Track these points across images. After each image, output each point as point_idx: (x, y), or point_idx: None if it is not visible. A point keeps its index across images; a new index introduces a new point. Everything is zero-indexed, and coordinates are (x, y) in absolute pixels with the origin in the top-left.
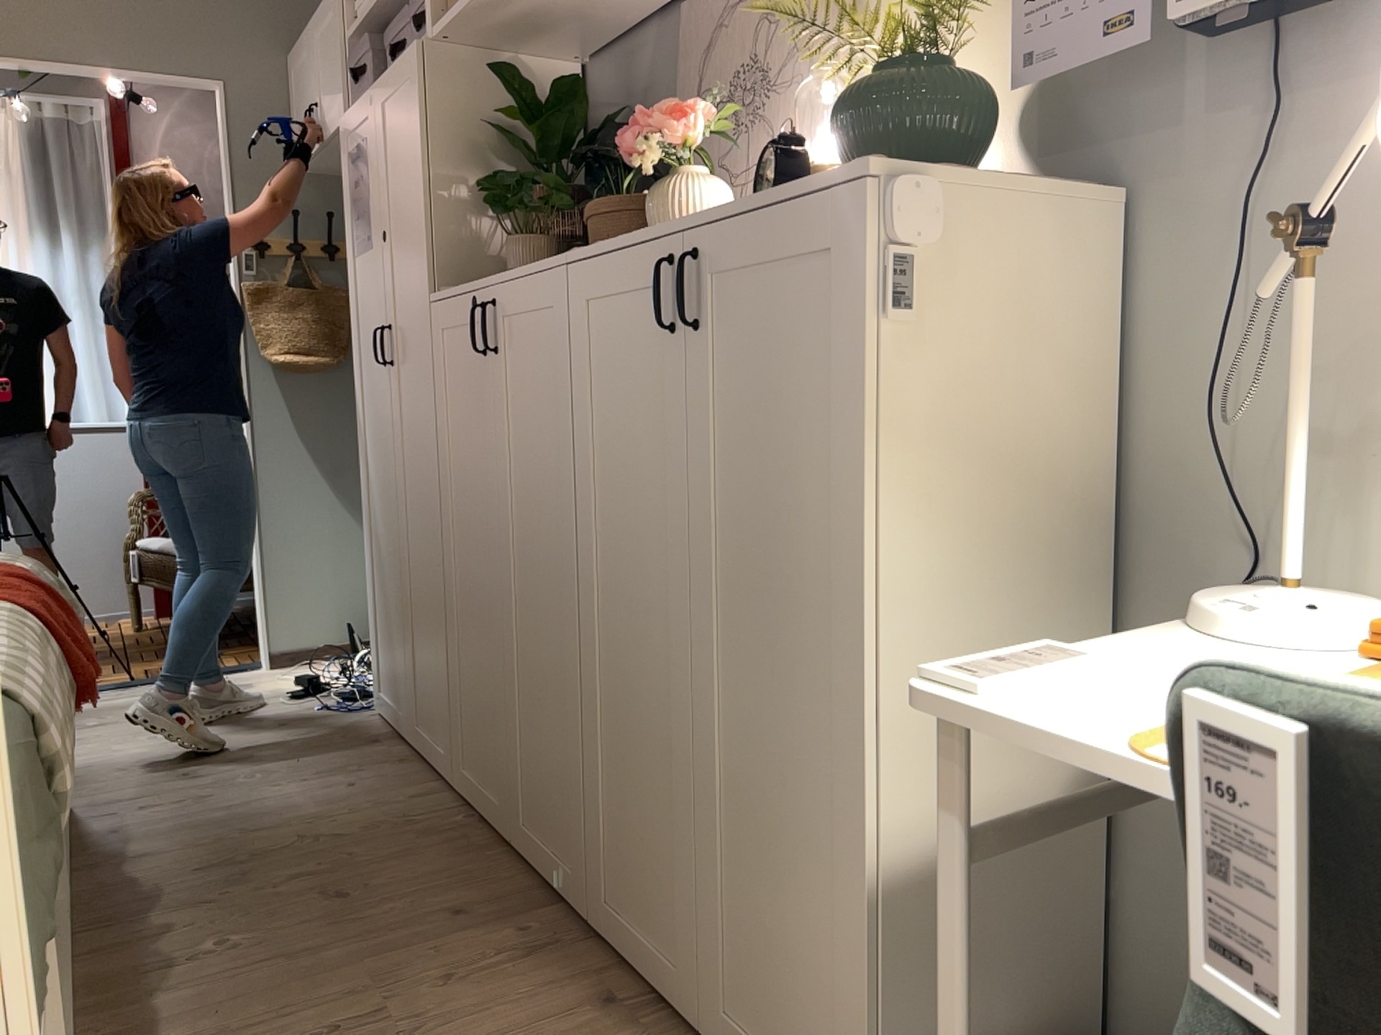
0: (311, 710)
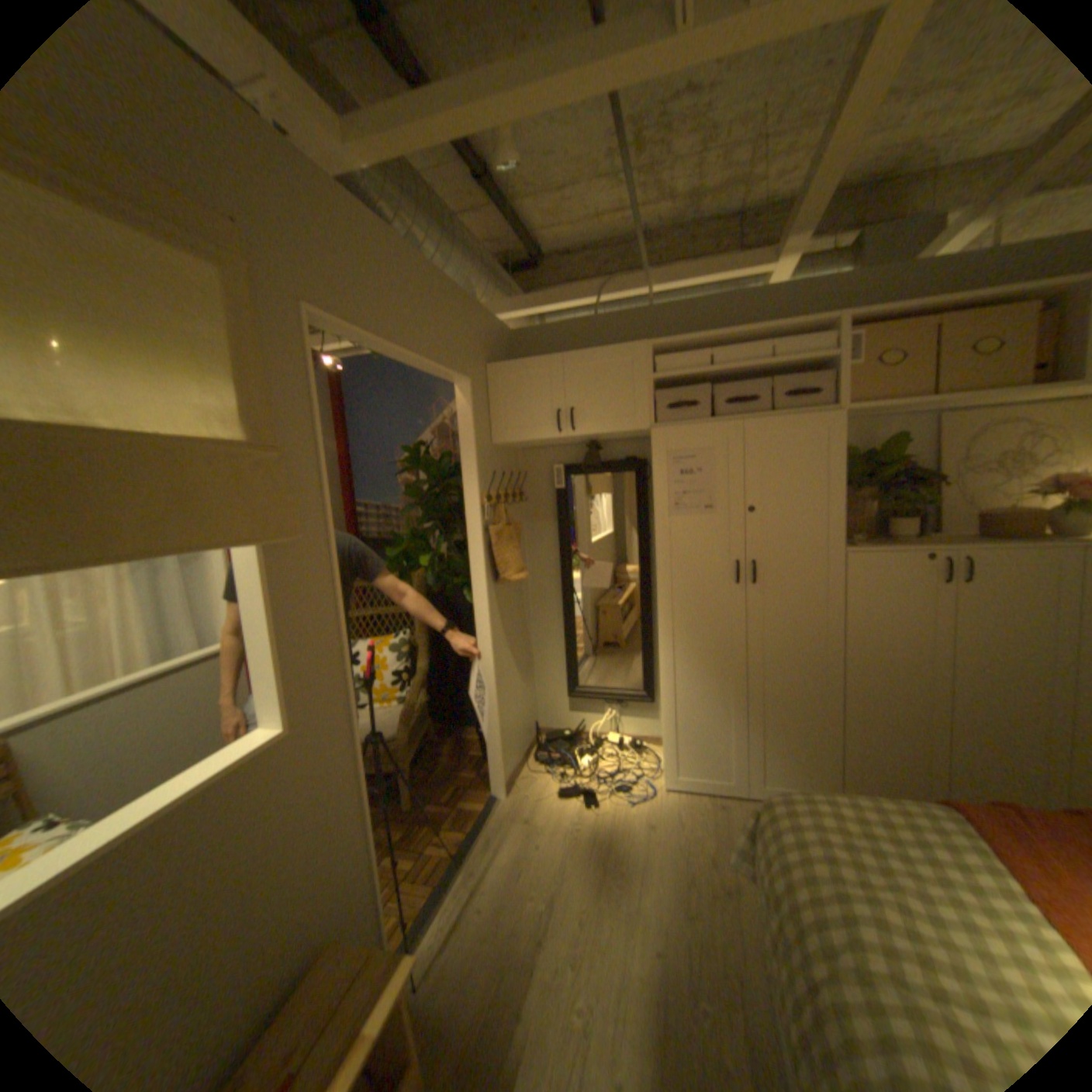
0: (630, 810)
